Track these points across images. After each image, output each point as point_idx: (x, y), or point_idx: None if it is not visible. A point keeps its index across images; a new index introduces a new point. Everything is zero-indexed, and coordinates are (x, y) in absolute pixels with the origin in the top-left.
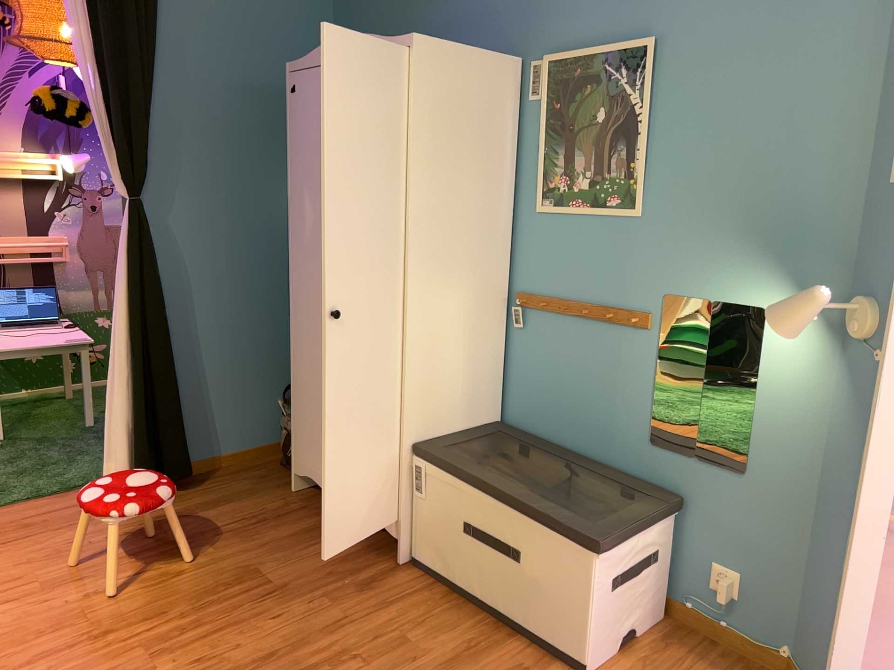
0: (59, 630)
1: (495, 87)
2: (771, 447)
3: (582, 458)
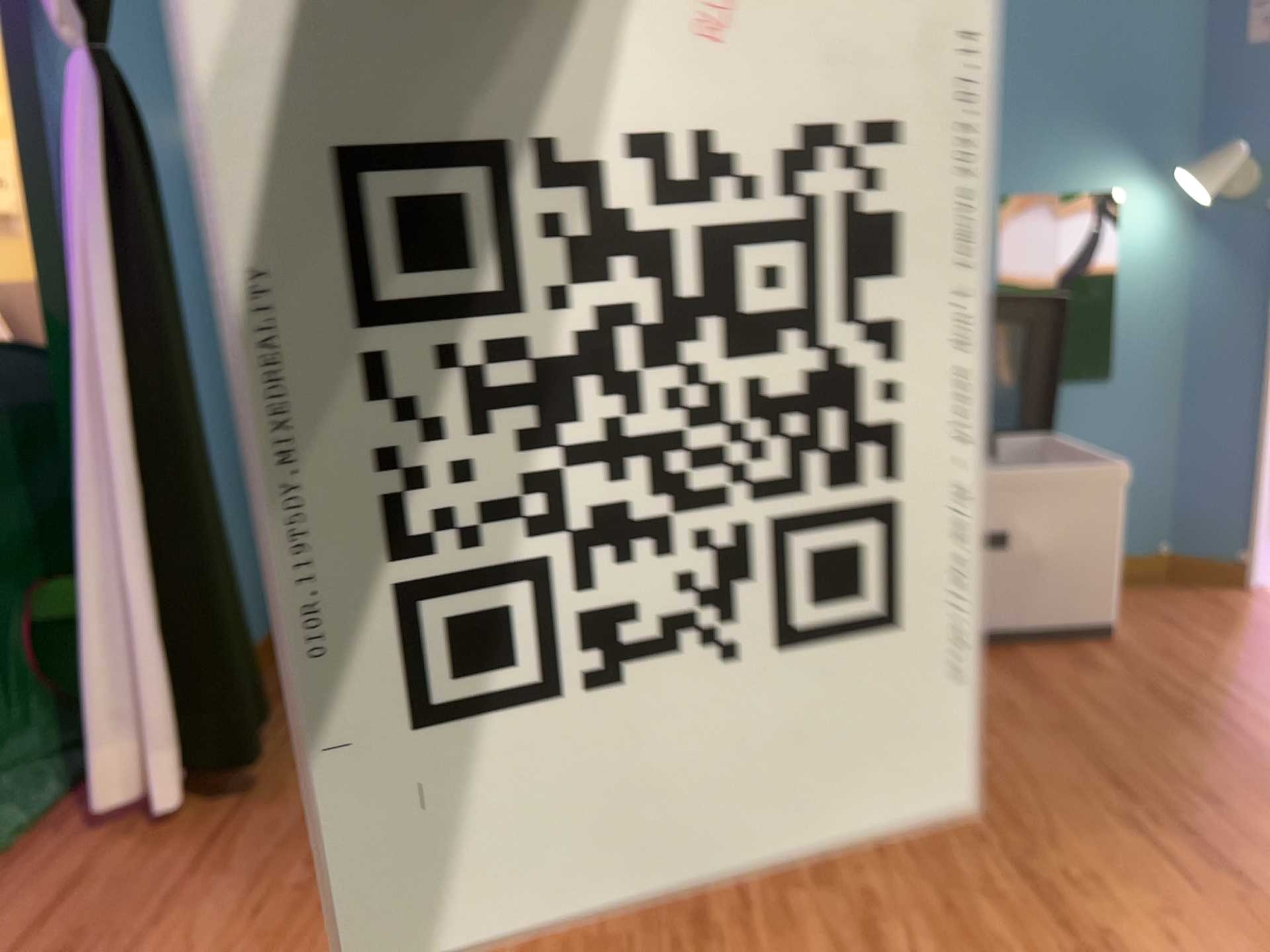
0: None
1: None
2: (1139, 340)
3: None
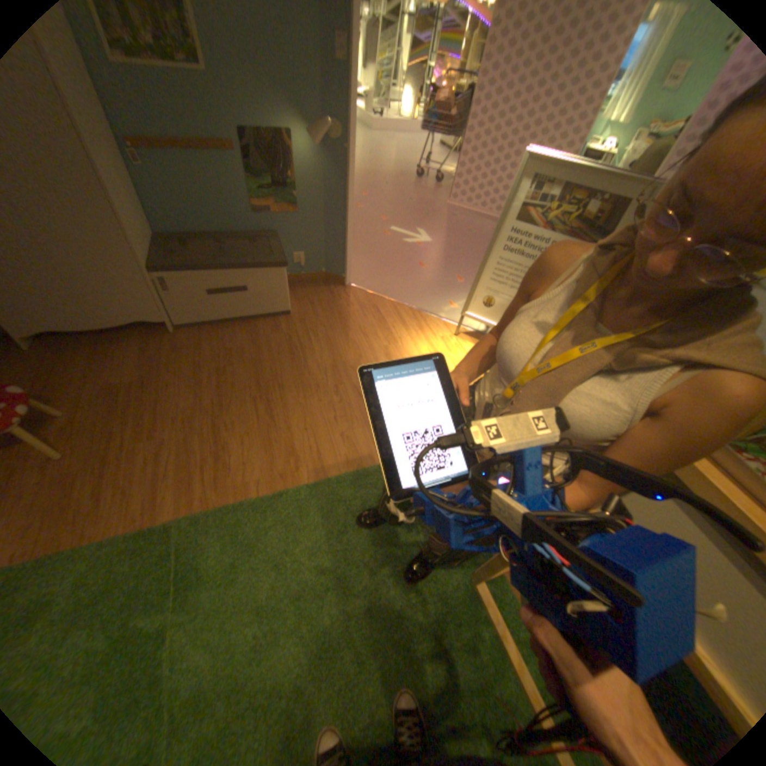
0: (72, 485)
1: None
2: (304, 196)
3: (222, 233)
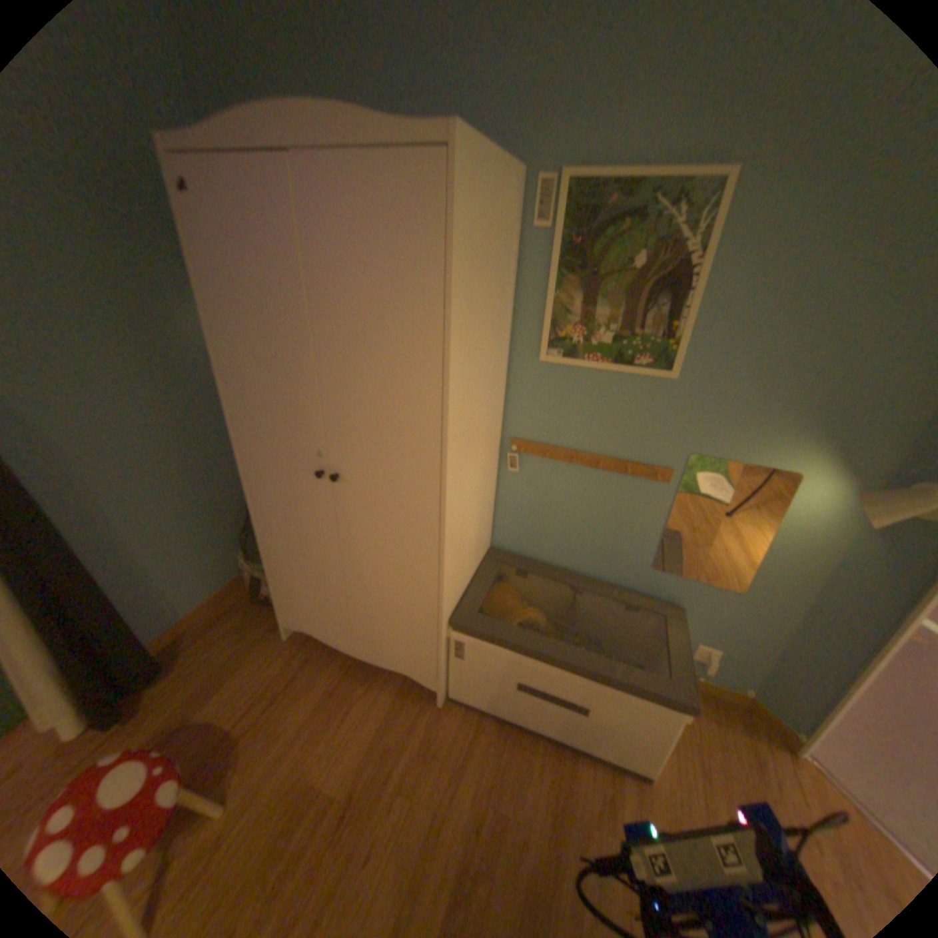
0: None
1: (511, 206)
2: (778, 576)
3: (587, 580)
